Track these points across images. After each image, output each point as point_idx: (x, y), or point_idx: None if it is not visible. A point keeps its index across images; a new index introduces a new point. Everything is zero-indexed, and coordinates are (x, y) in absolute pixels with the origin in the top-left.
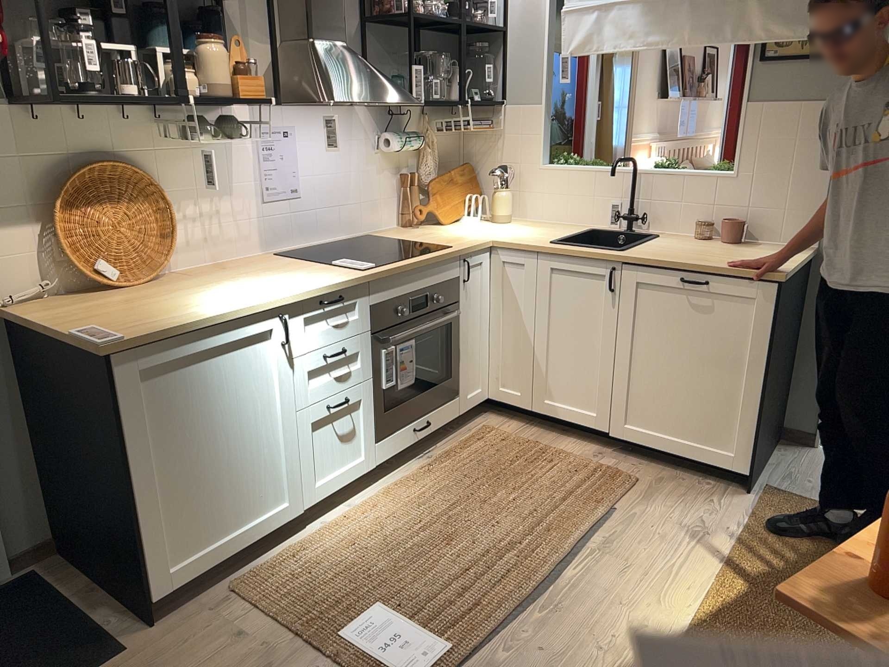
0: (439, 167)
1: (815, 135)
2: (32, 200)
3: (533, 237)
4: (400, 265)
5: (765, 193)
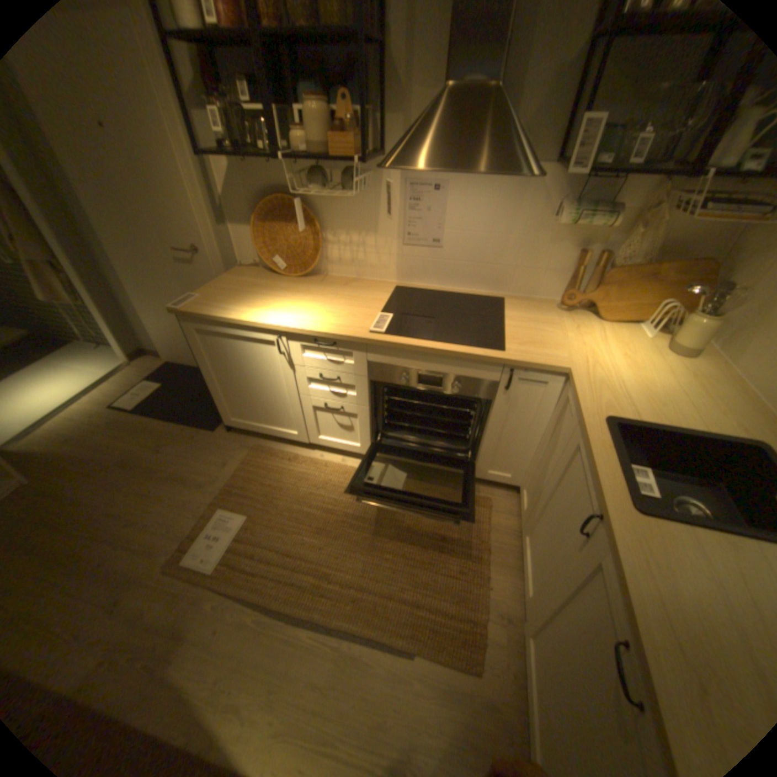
0: (668, 253)
1: None
2: (249, 210)
3: (619, 396)
4: (402, 344)
5: None
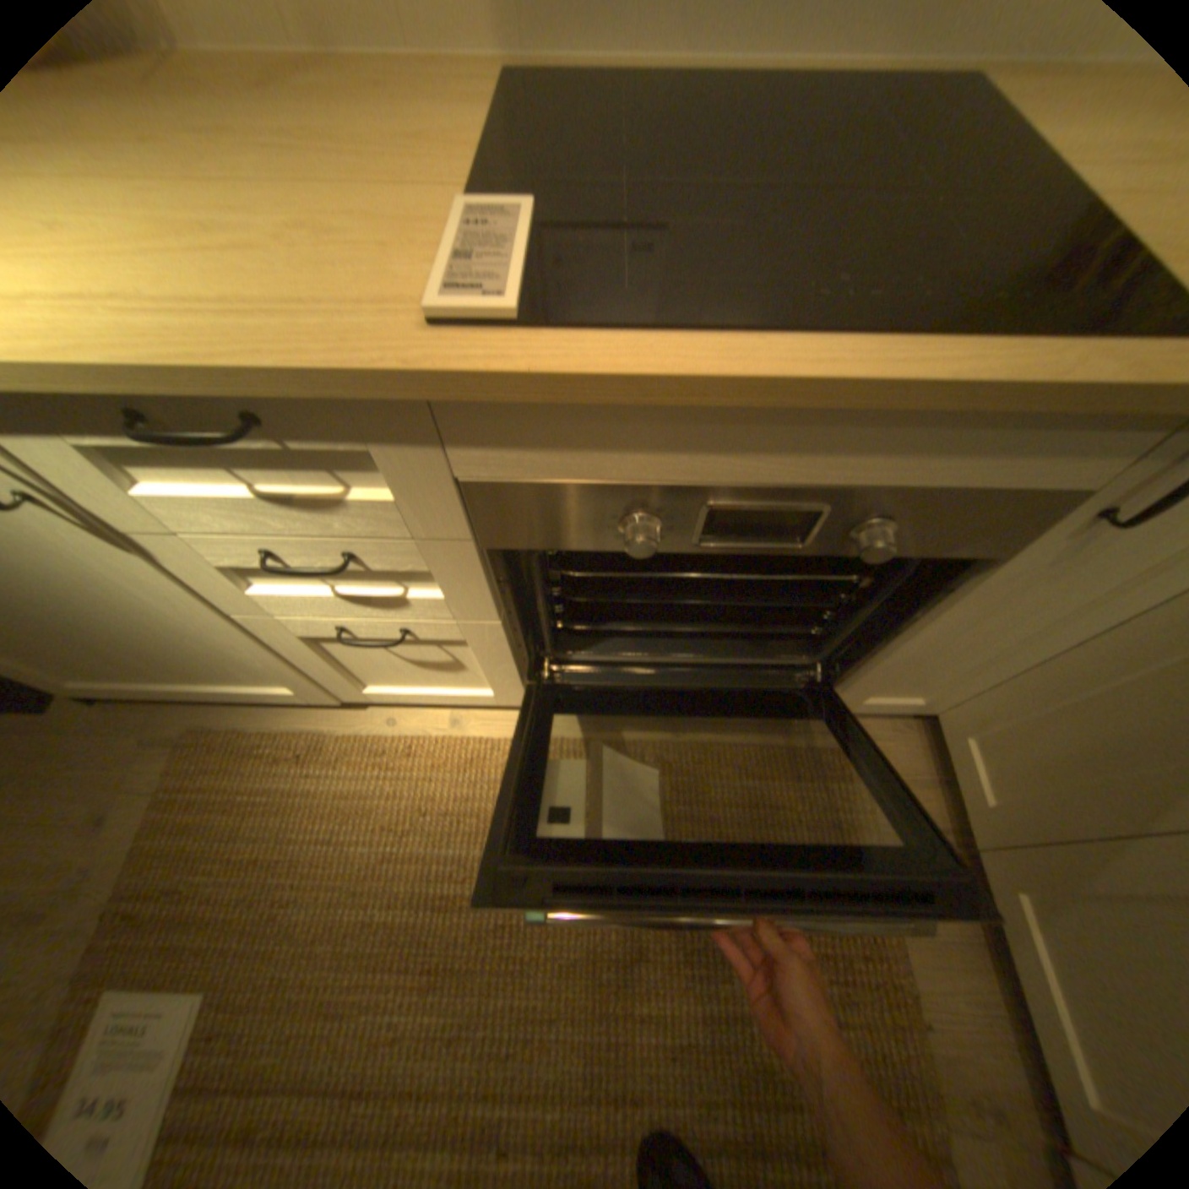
0: None
1: None
2: None
3: None
4: (650, 372)
5: None
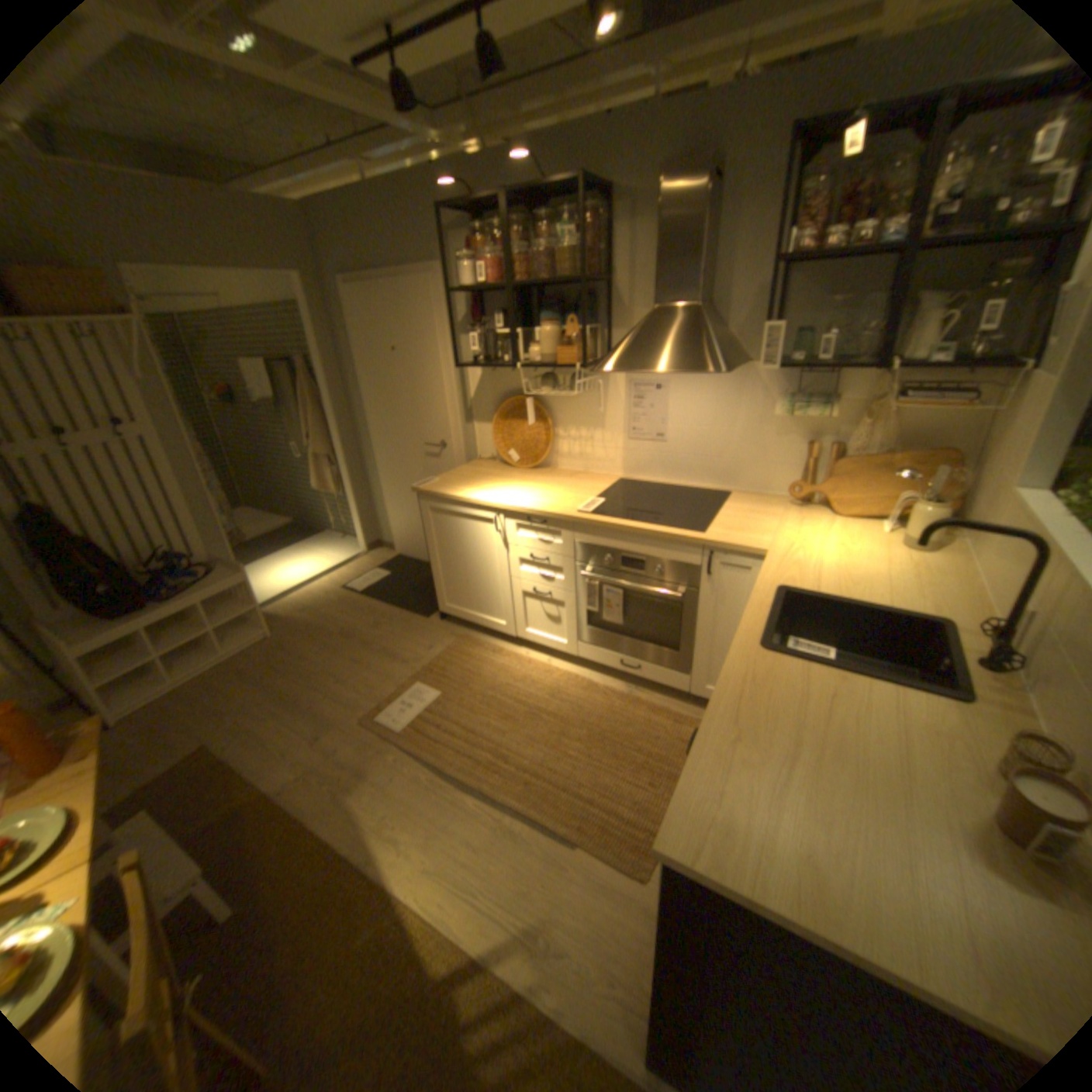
0: (912, 445)
1: None
2: (493, 411)
3: (808, 575)
4: (604, 523)
5: None
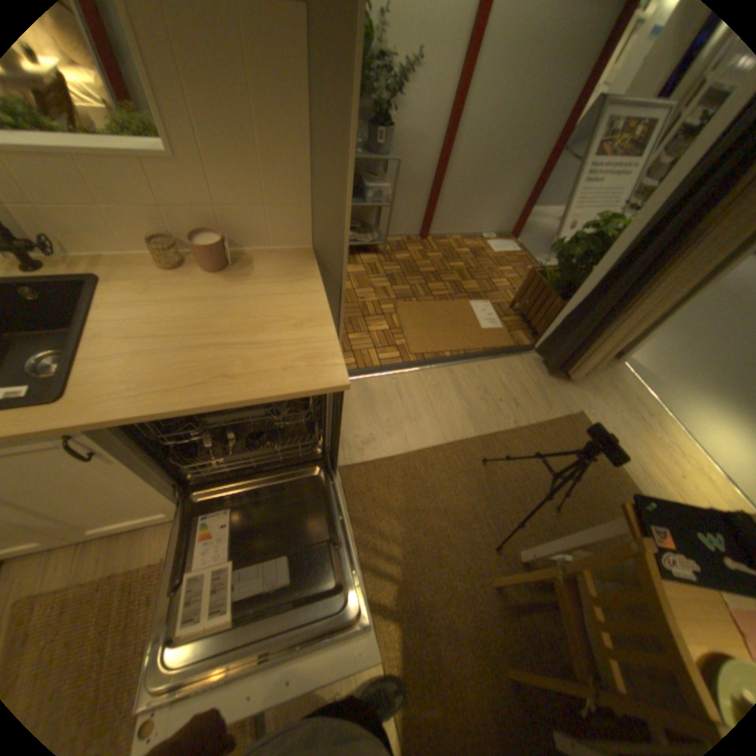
0: None
1: (276, 83)
2: None
3: None
4: None
5: (229, 186)
